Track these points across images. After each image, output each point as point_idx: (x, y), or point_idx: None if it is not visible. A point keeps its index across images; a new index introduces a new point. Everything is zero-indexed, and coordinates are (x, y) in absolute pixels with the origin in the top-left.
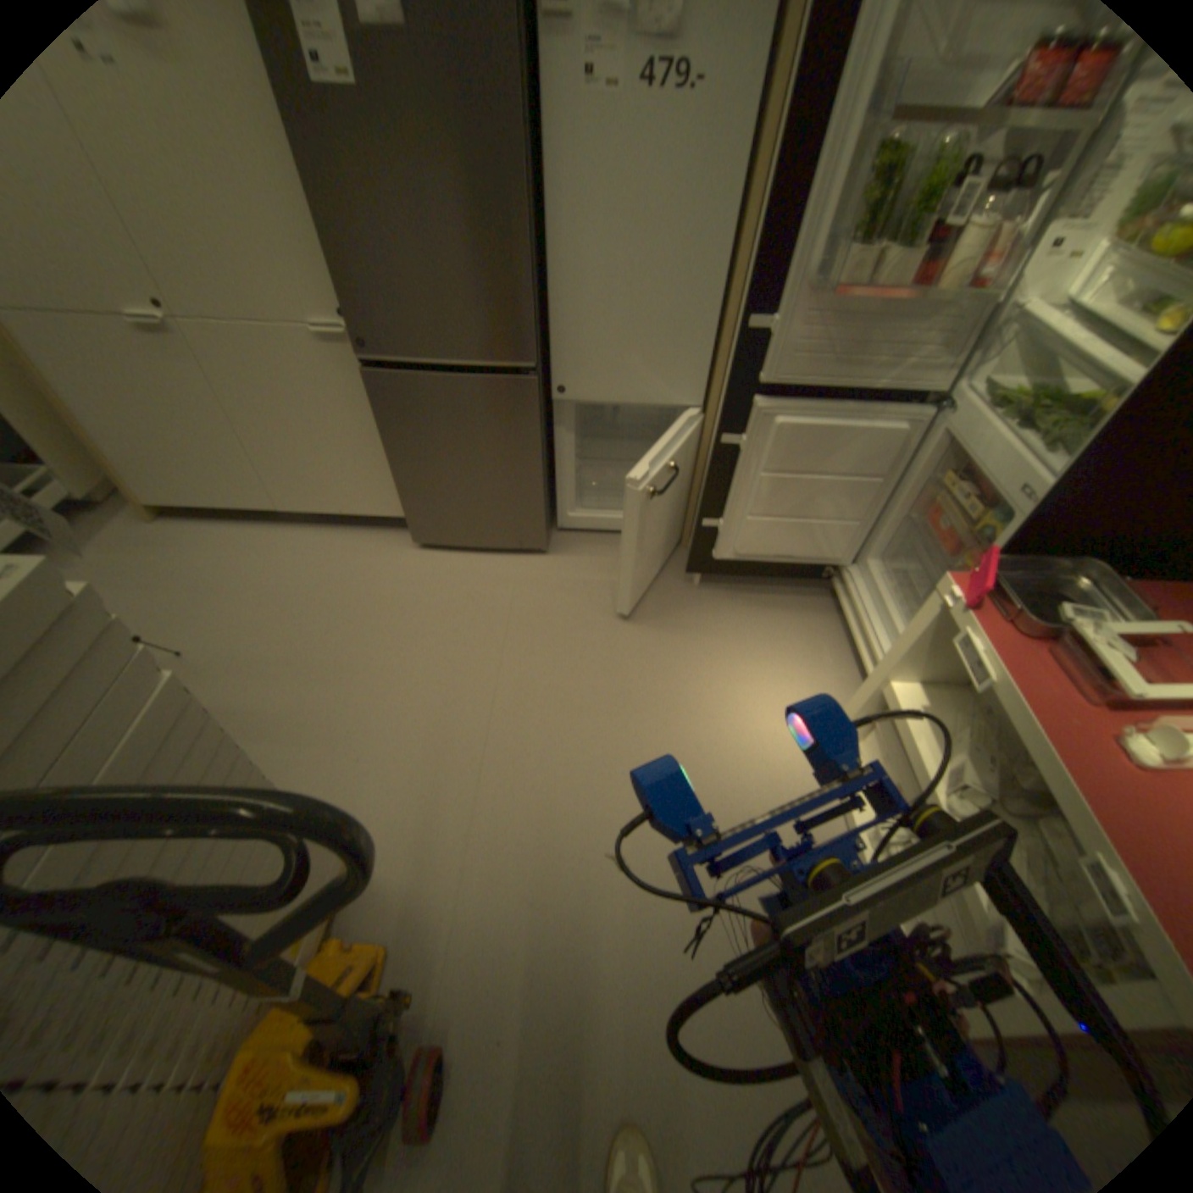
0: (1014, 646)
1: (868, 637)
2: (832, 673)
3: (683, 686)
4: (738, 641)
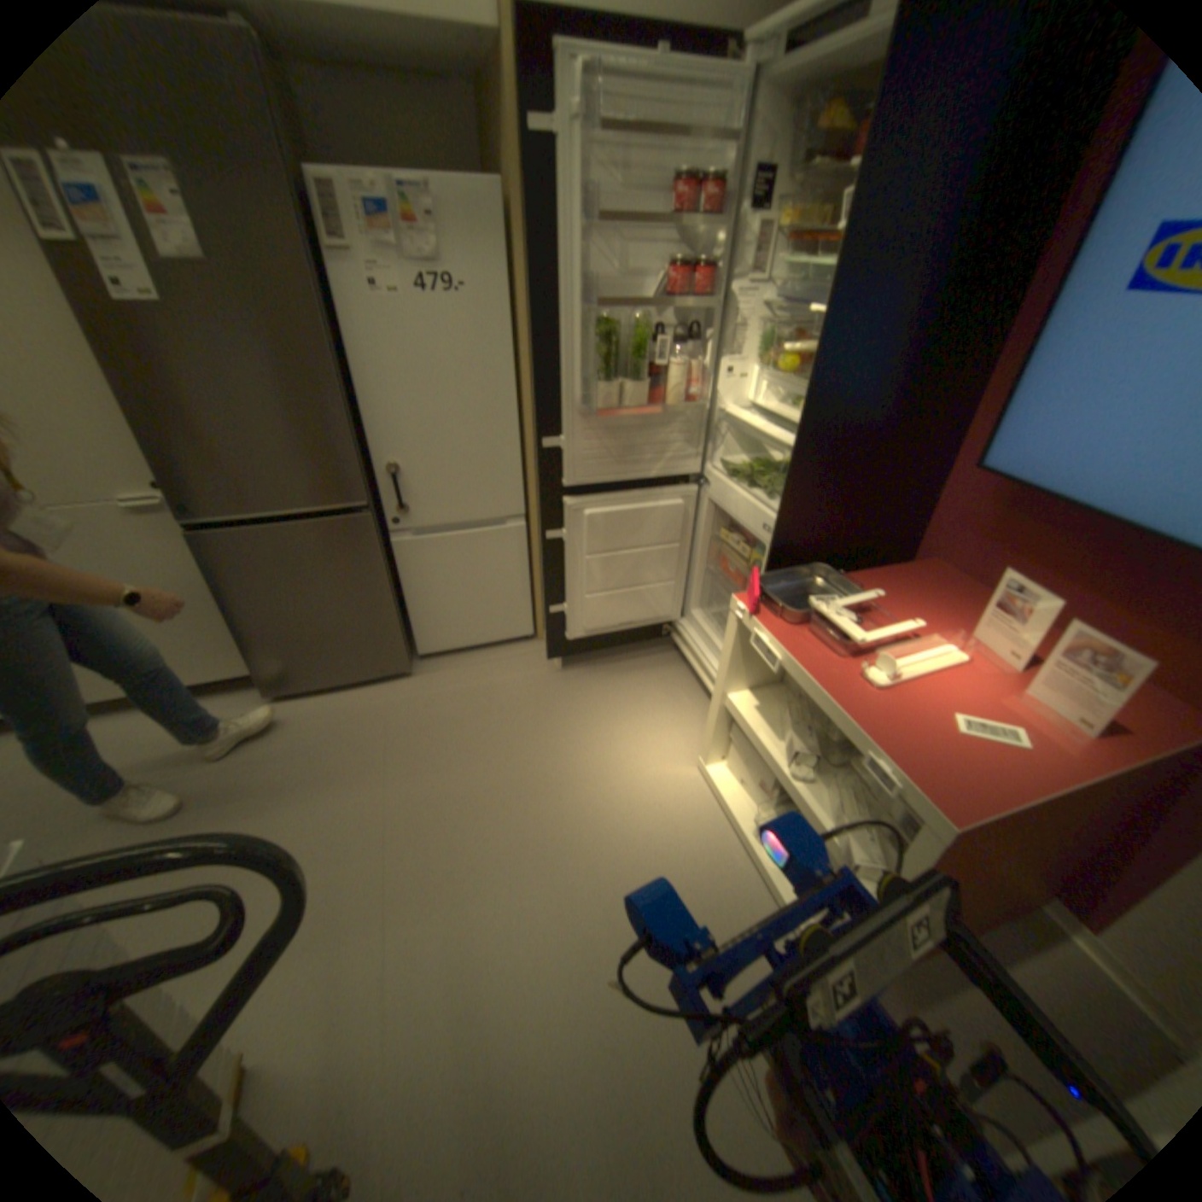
0: (786, 634)
1: (708, 673)
2: (692, 712)
3: (569, 761)
4: (609, 708)
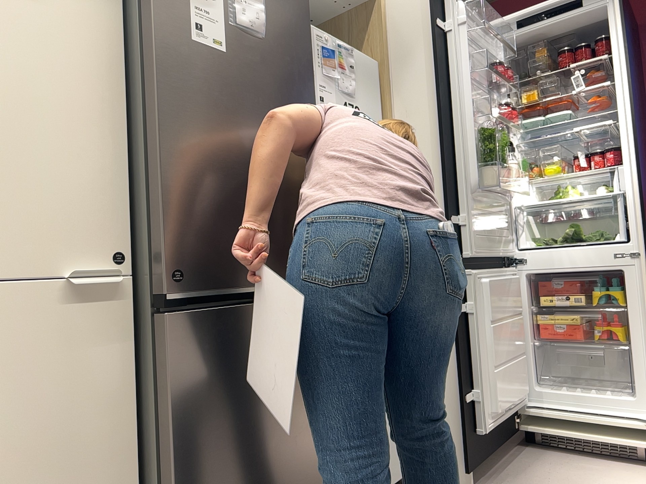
0: None
1: (603, 421)
2: (615, 470)
3: None
4: None
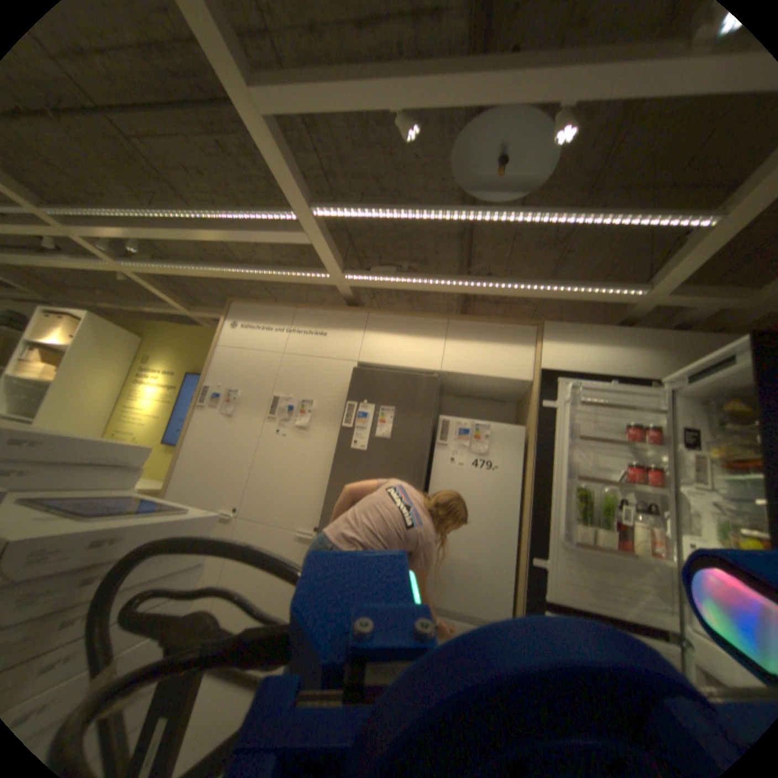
0: None
1: None
2: None
3: None
4: None
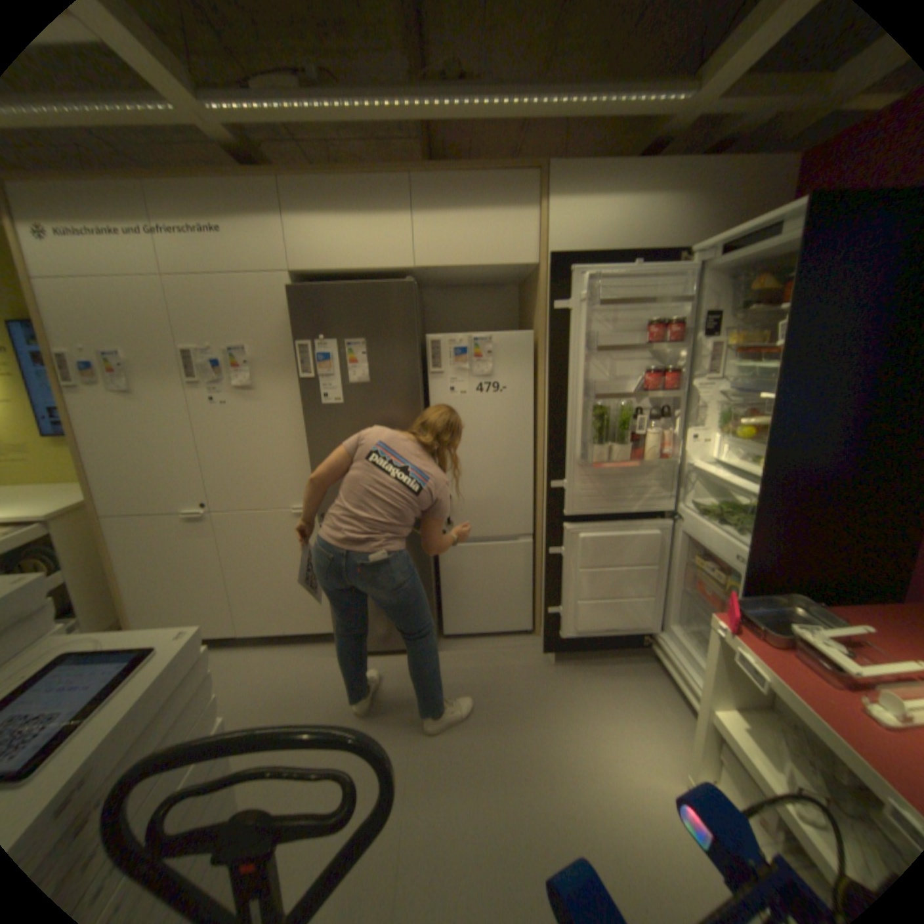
0: (771, 657)
1: (691, 688)
2: (676, 726)
3: (560, 752)
4: (595, 707)
